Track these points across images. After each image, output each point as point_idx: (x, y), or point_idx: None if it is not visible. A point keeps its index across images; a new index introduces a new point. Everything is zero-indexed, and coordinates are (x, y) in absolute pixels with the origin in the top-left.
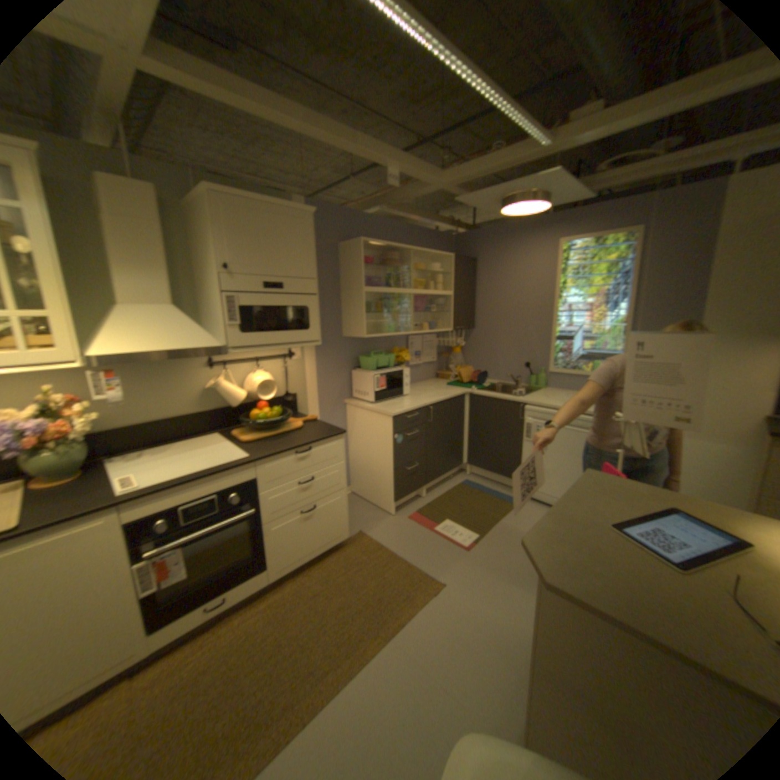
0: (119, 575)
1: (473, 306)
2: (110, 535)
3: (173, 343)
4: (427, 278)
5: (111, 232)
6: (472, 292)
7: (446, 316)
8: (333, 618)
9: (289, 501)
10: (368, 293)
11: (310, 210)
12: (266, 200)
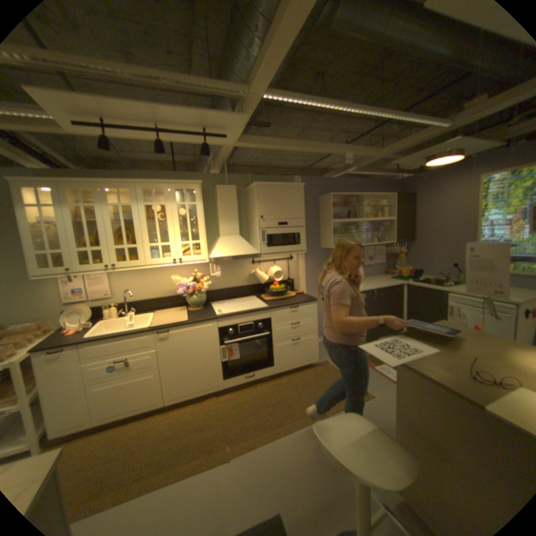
0: (216, 349)
1: (415, 225)
2: (214, 331)
3: (240, 252)
4: (378, 209)
5: (220, 208)
6: (413, 216)
7: (392, 233)
8: (305, 397)
9: (286, 333)
10: (336, 222)
11: (302, 184)
12: (281, 184)
